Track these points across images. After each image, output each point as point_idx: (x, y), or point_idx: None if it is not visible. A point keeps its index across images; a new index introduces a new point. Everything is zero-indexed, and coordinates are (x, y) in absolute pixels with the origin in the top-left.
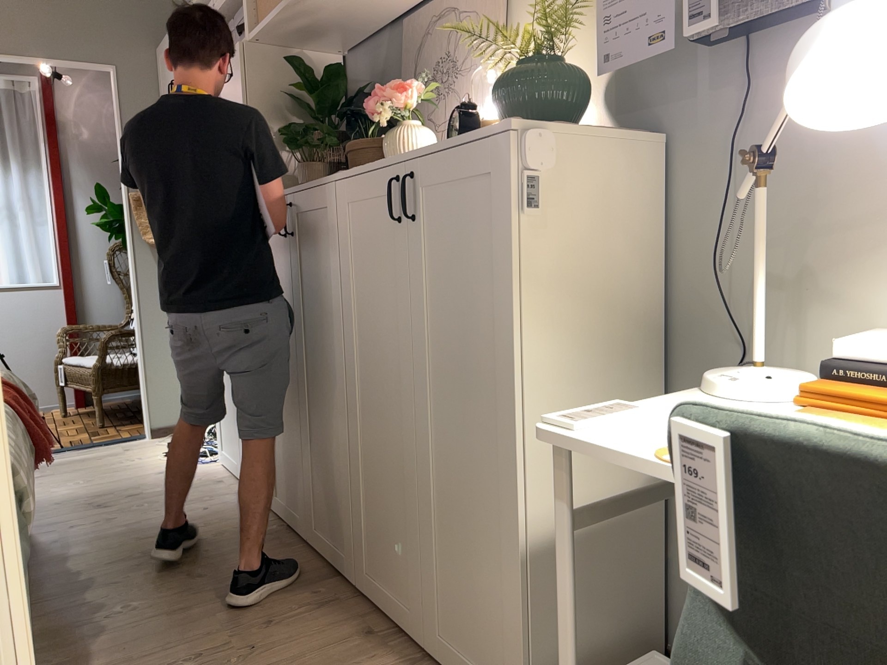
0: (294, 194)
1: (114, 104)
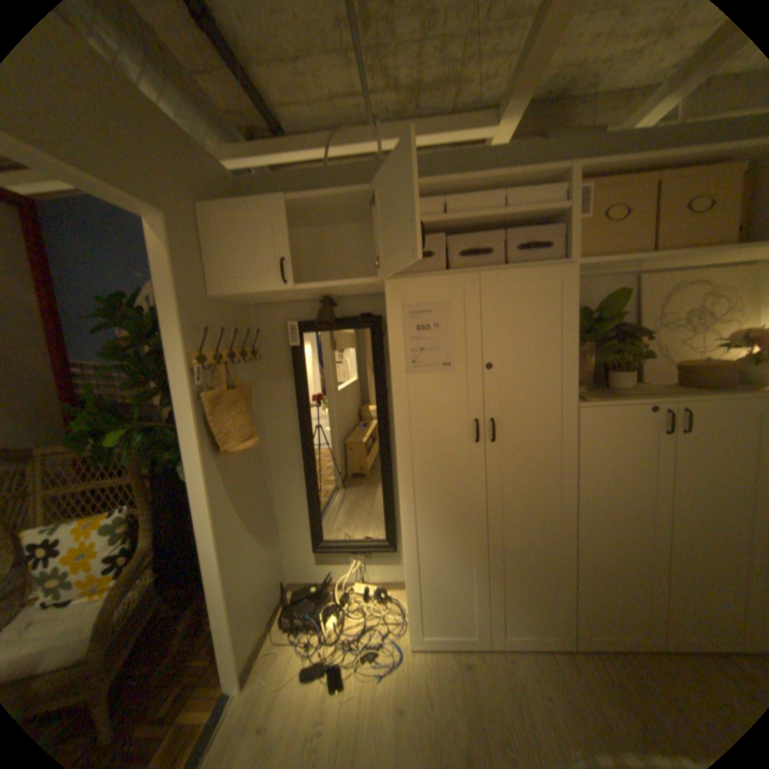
0: (700, 403)
1: (159, 266)
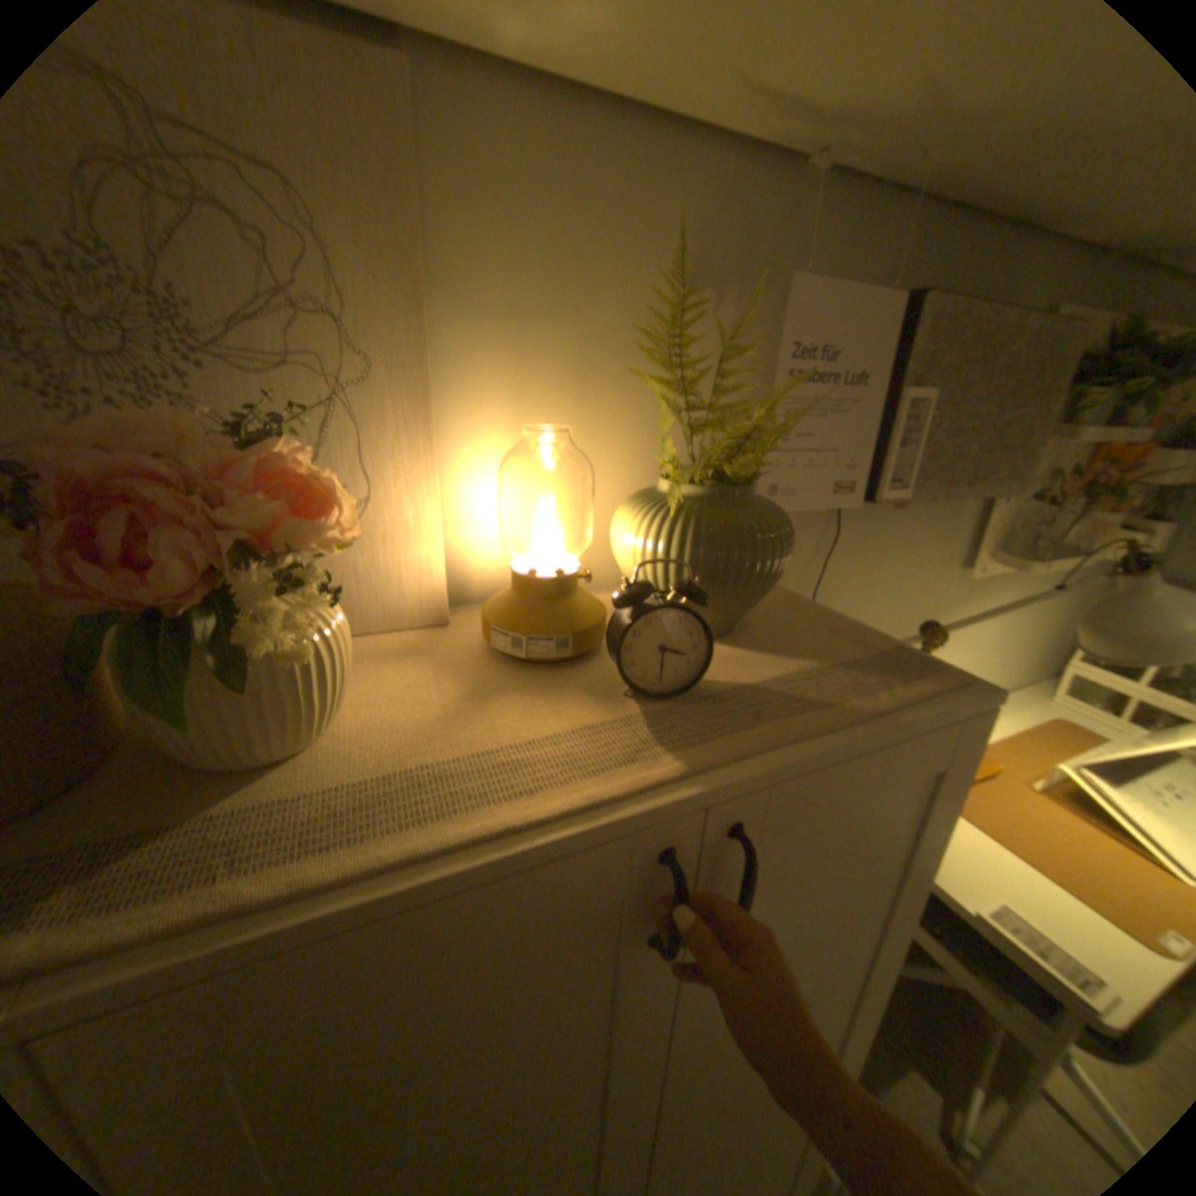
0: None
1: None
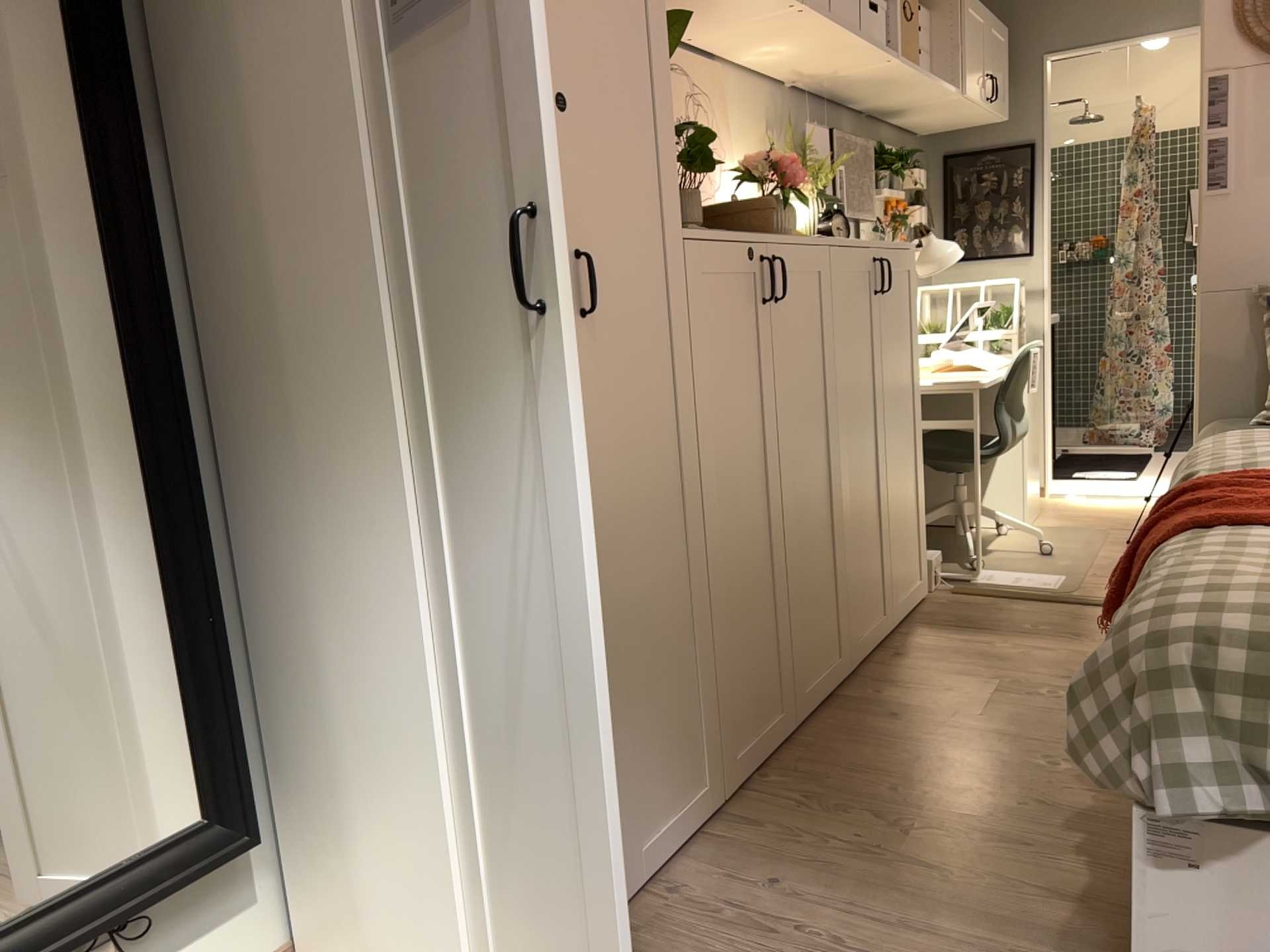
0: (782, 245)
1: None
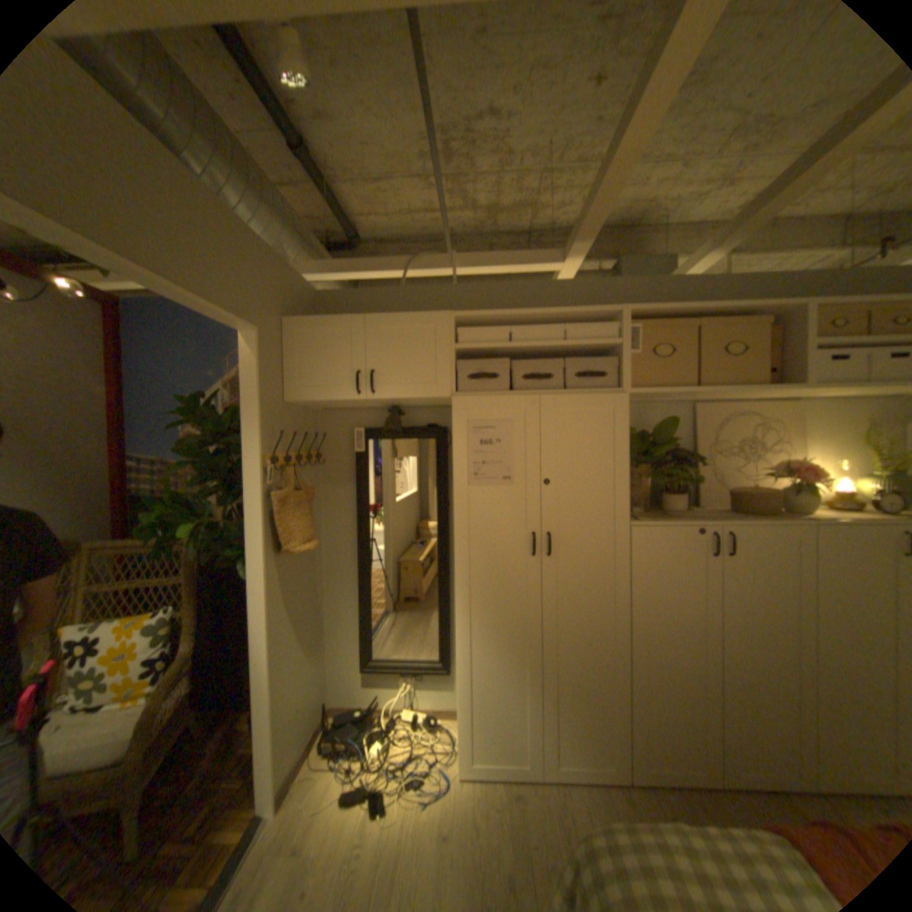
0: (743, 528)
1: (248, 376)
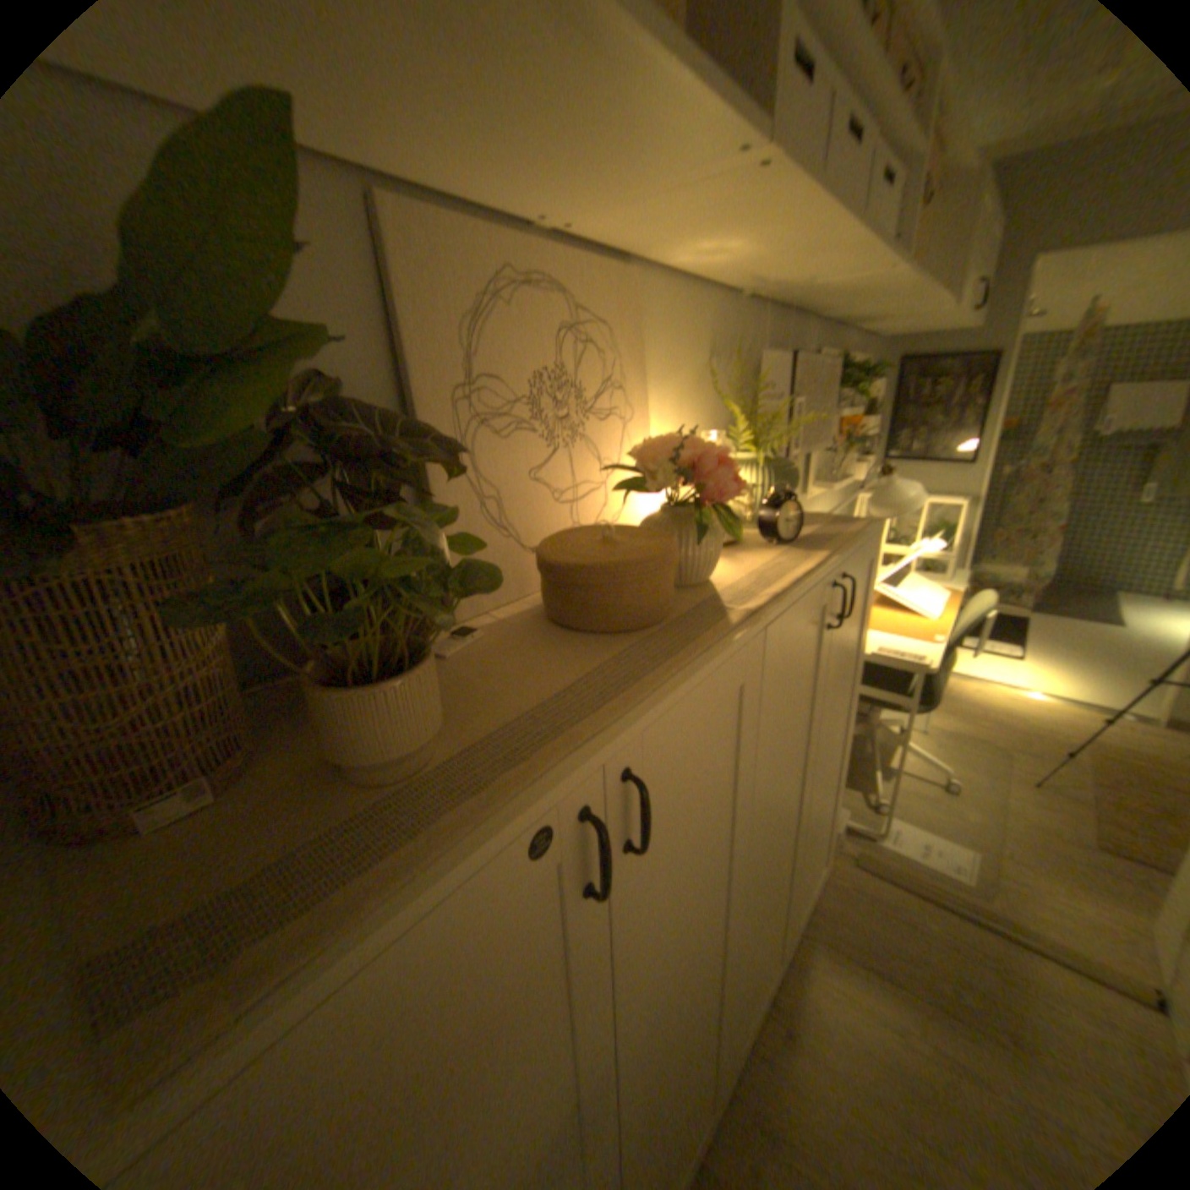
0: (654, 723)
1: None
